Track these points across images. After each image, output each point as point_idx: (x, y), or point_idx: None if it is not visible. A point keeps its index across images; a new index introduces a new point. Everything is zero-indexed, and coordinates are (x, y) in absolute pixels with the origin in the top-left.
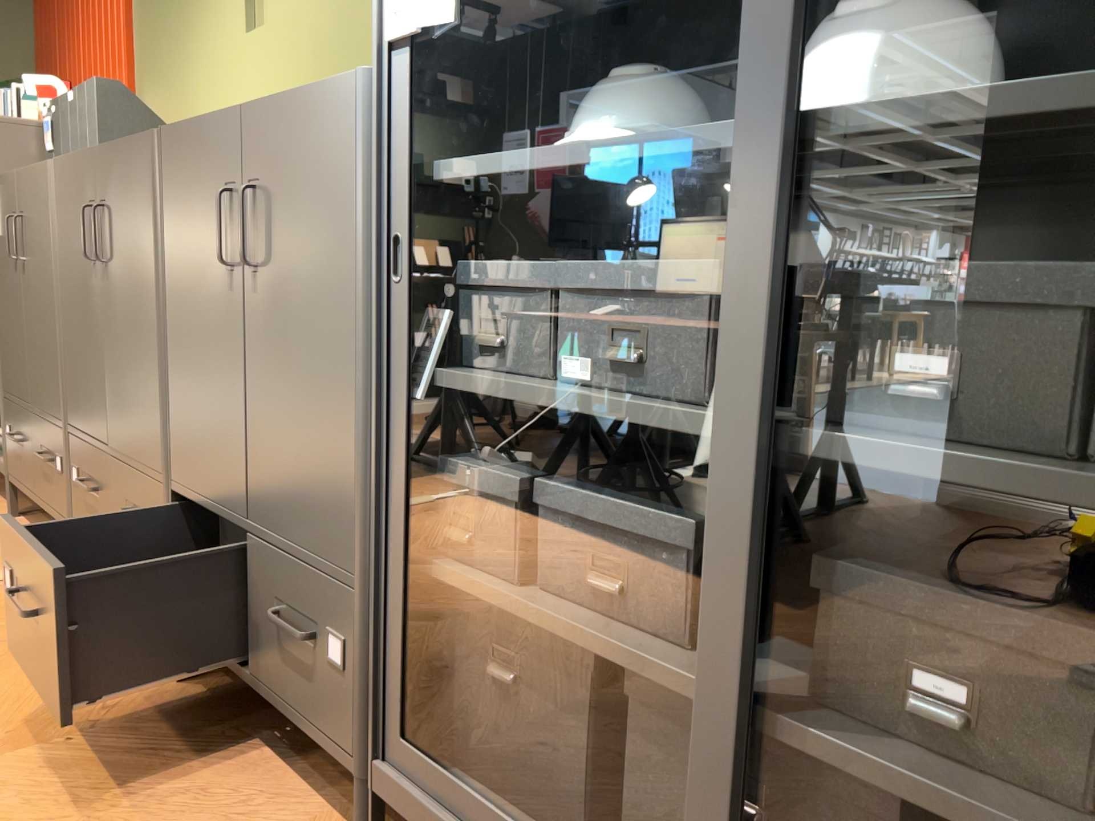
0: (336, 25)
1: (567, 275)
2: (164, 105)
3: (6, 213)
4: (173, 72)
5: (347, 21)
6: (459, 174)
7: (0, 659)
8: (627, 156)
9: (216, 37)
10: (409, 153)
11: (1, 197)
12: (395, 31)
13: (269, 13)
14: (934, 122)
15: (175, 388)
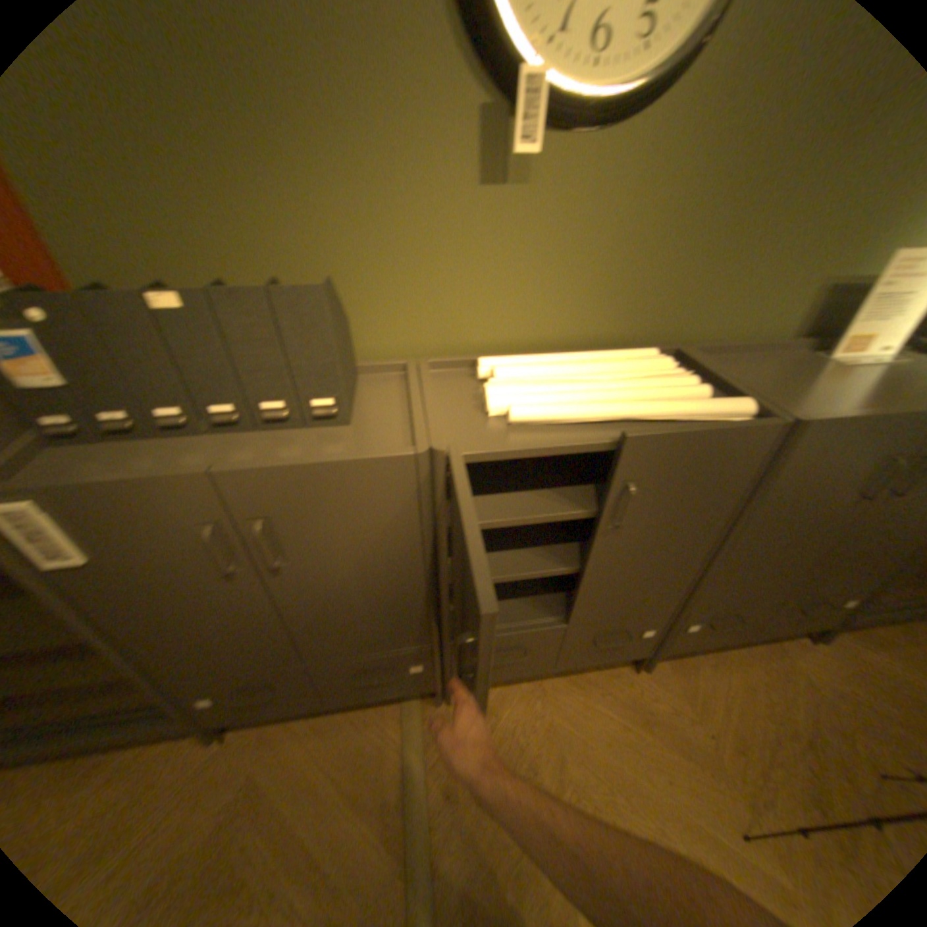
0: (677, 215)
1: None
2: (187, 243)
3: (143, 525)
4: (220, 192)
5: (696, 215)
6: None
7: (588, 769)
8: None
9: (387, 164)
10: None
11: (100, 509)
12: None
13: (547, 165)
14: None
15: (732, 567)
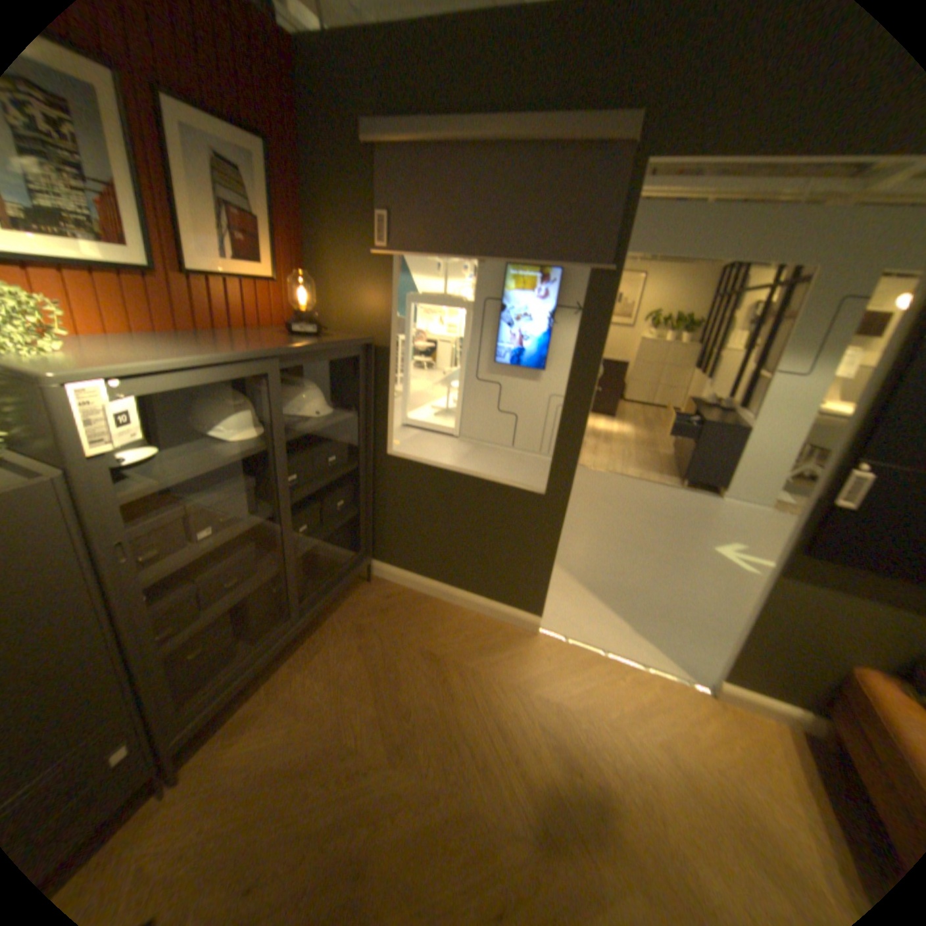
0: None
1: (191, 507)
2: None
3: None
4: None
5: None
6: (132, 498)
7: None
8: (225, 463)
9: None
10: (117, 502)
11: None
12: (92, 449)
13: None
14: (294, 436)
15: None
